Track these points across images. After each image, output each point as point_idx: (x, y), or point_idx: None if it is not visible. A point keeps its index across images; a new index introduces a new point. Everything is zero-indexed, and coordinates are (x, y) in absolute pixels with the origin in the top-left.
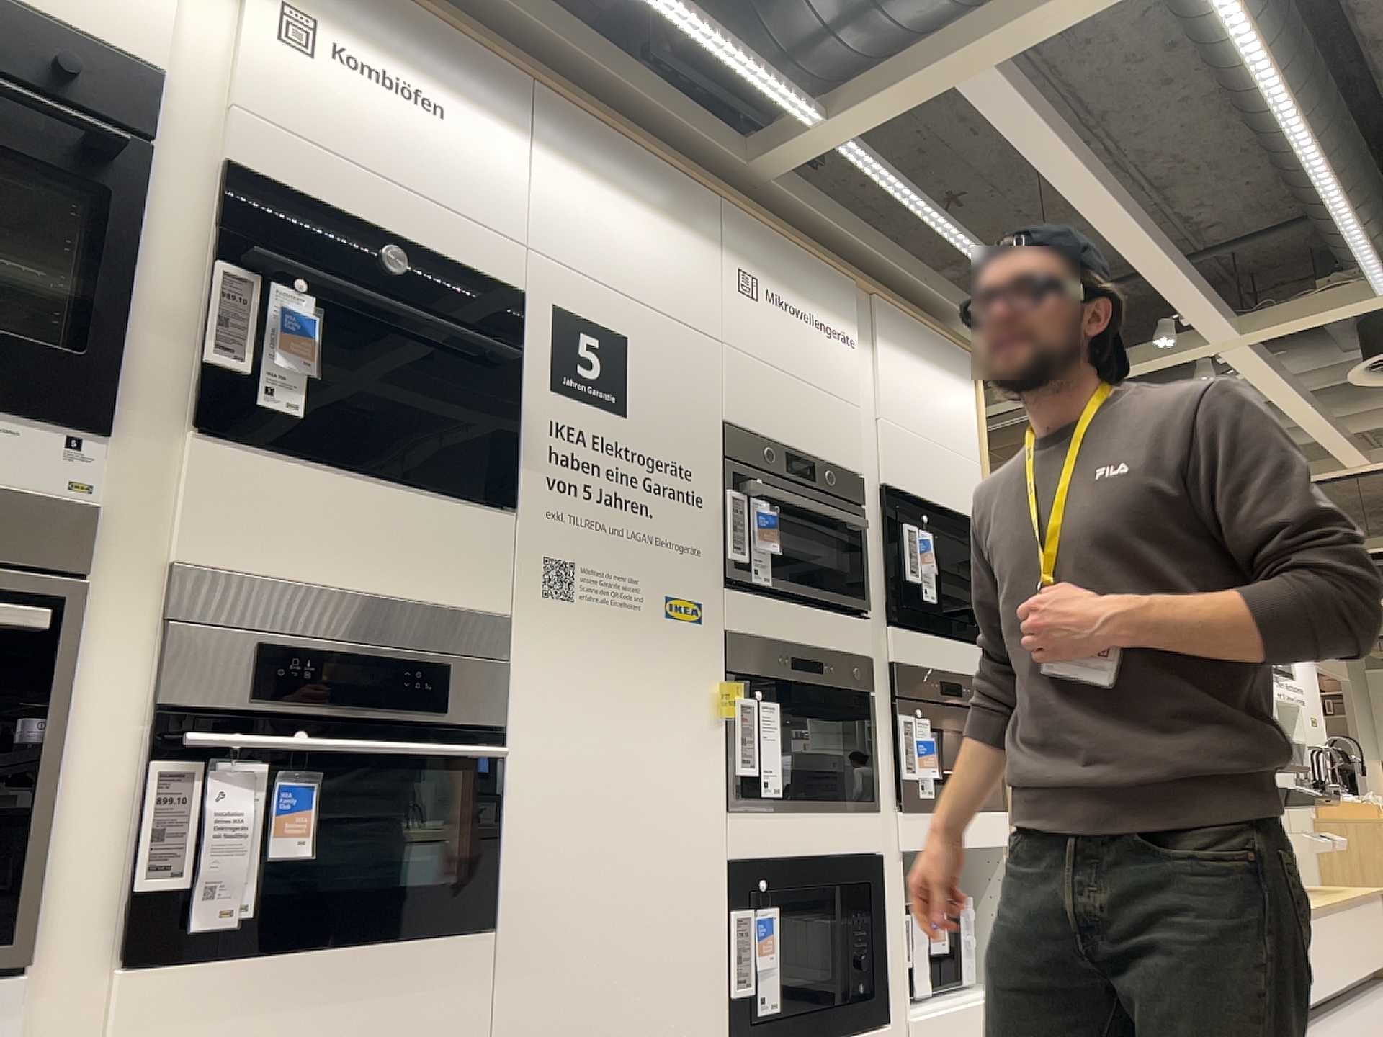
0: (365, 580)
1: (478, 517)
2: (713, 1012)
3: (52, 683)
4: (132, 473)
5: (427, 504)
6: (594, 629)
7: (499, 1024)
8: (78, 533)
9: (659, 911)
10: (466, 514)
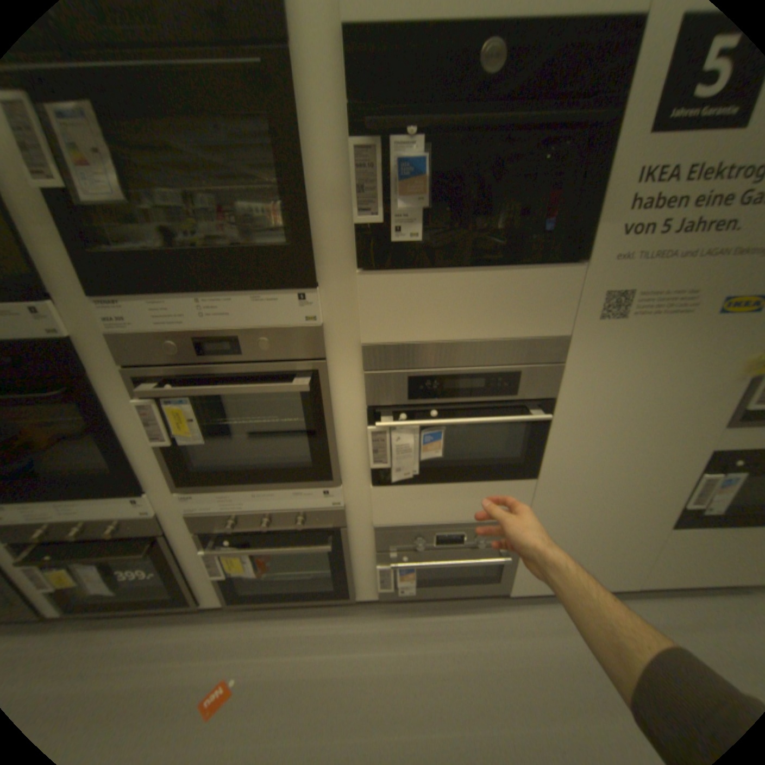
0: (467, 333)
1: (554, 275)
2: (671, 511)
3: (324, 401)
4: (335, 301)
5: (512, 276)
6: (643, 332)
7: (535, 508)
8: (317, 339)
9: (647, 473)
10: (544, 275)
